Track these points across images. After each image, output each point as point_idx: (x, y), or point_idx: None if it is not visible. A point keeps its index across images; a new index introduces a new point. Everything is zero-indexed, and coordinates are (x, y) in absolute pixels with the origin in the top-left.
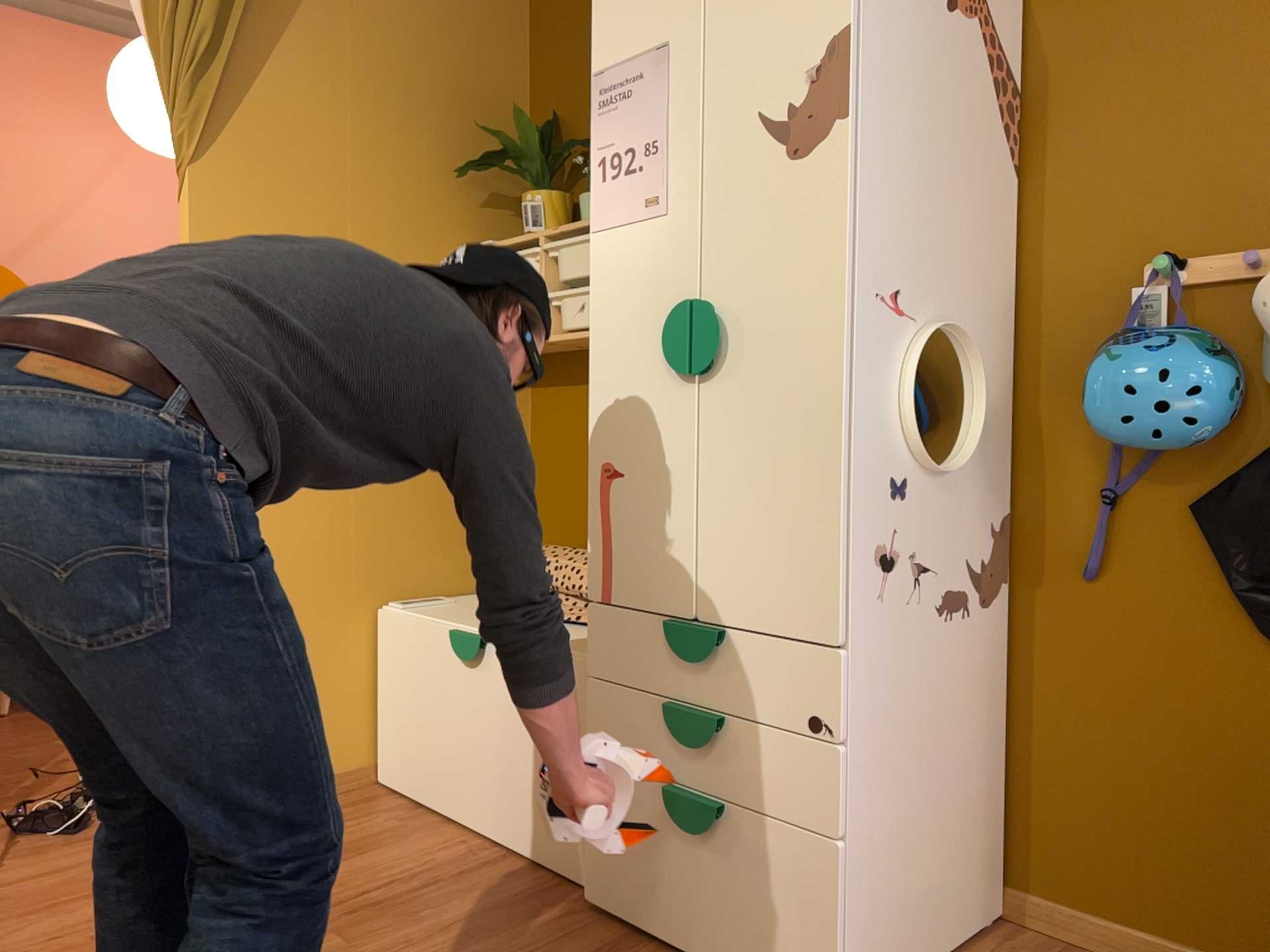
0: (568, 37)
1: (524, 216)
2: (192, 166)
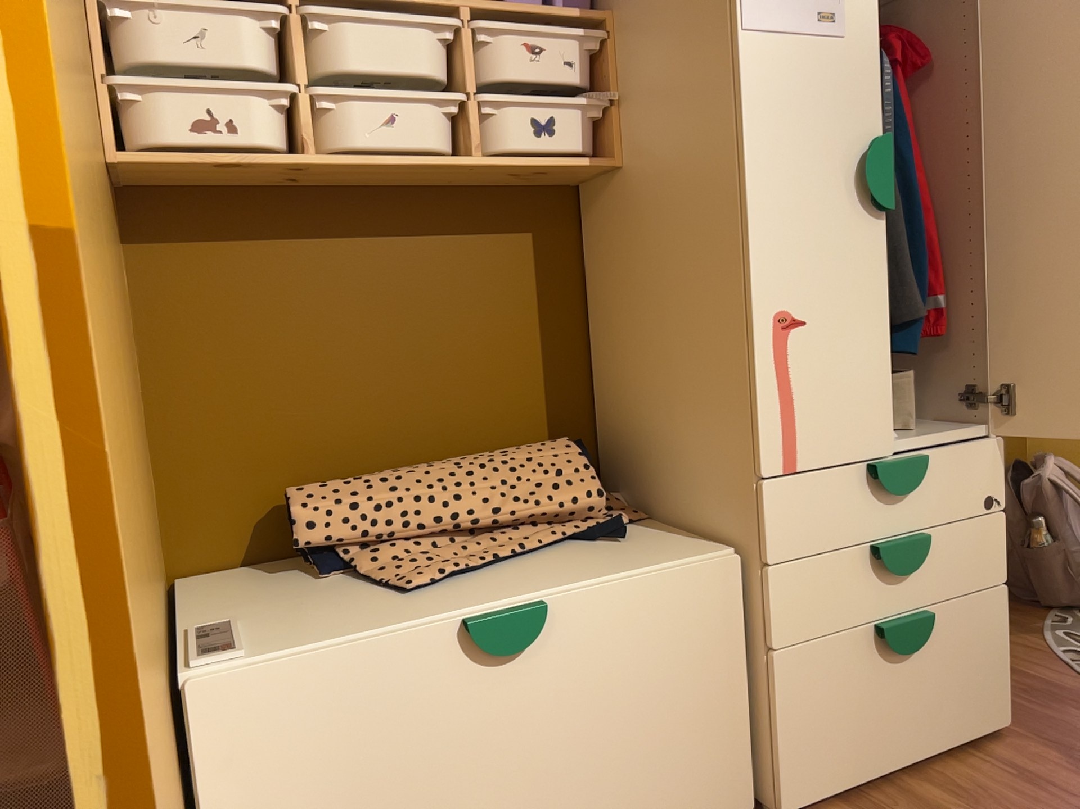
0: None
1: None
2: None
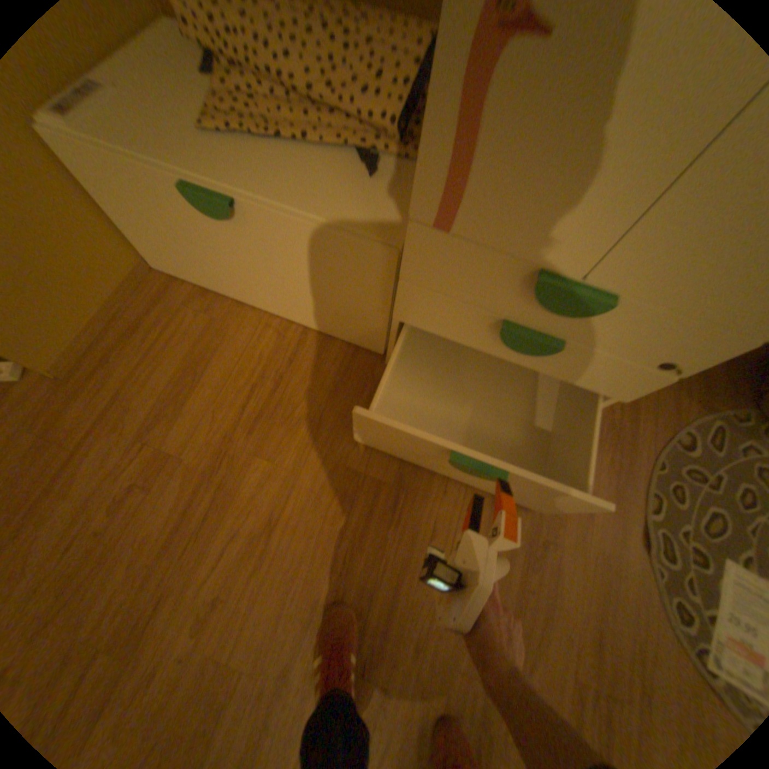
0: None
1: None
2: None
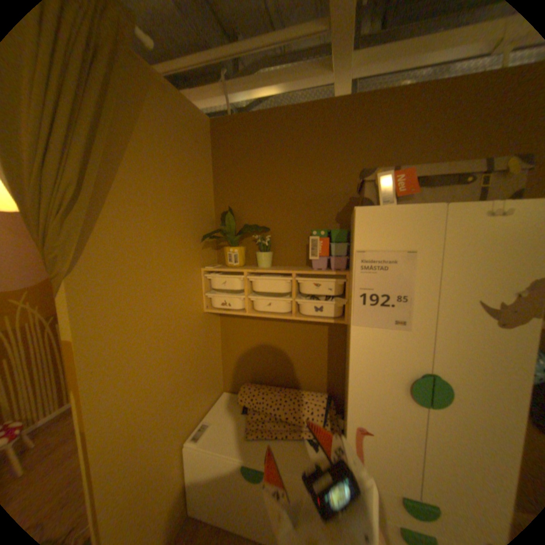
0: (236, 174)
1: (228, 257)
2: (64, 277)
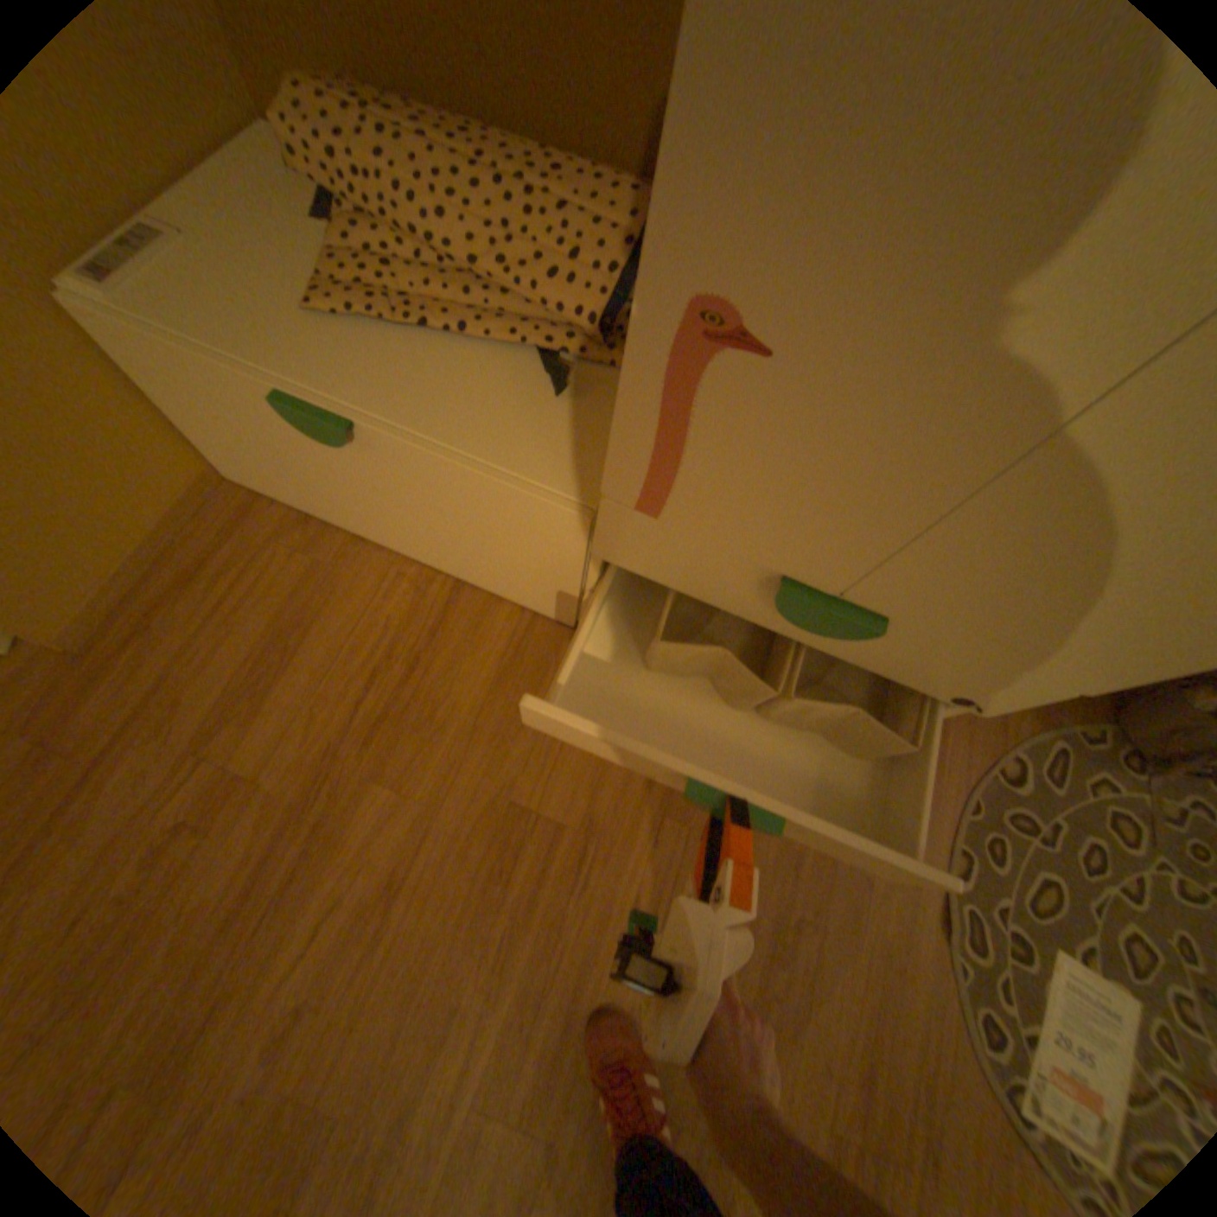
0: None
1: None
2: None
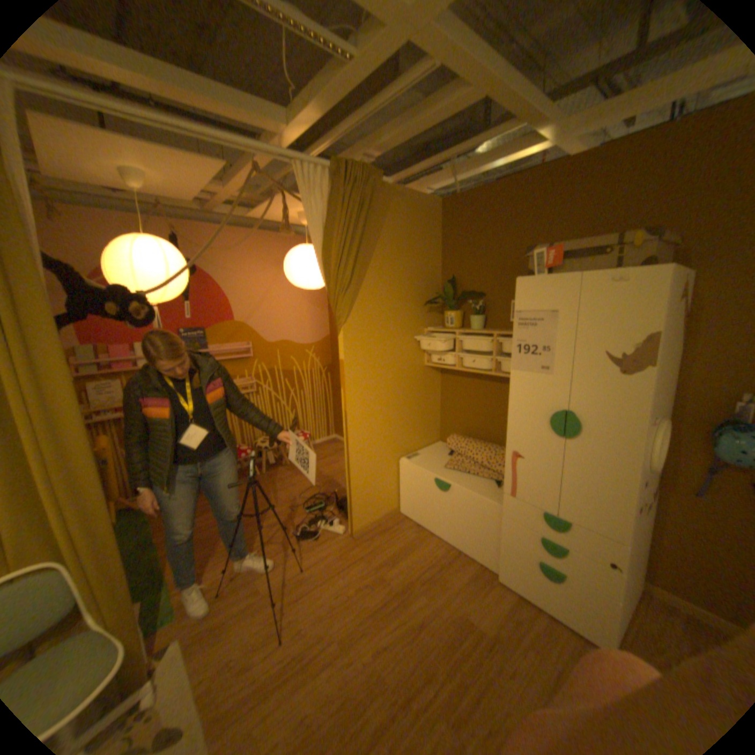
0: (460, 246)
1: (446, 320)
2: (343, 326)
